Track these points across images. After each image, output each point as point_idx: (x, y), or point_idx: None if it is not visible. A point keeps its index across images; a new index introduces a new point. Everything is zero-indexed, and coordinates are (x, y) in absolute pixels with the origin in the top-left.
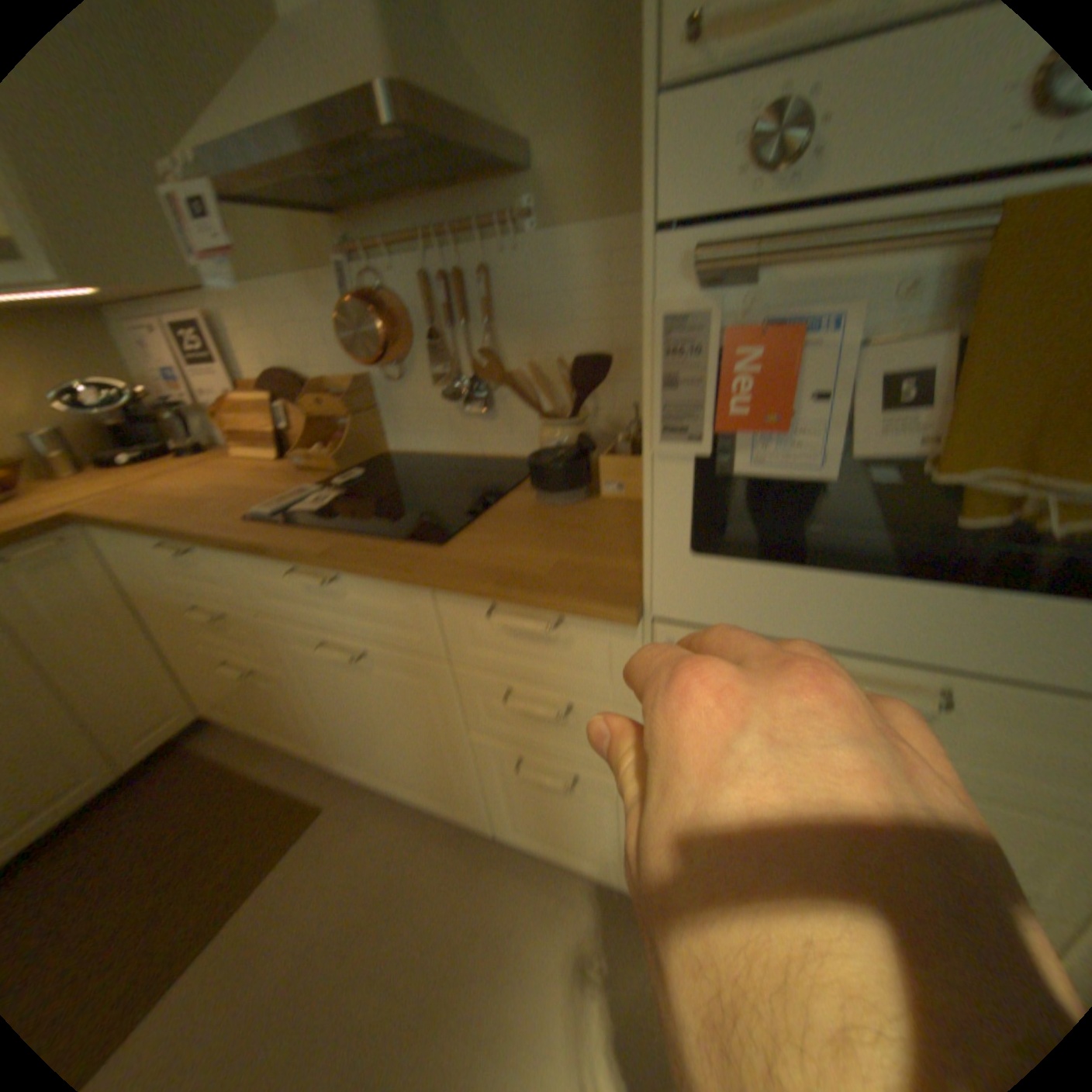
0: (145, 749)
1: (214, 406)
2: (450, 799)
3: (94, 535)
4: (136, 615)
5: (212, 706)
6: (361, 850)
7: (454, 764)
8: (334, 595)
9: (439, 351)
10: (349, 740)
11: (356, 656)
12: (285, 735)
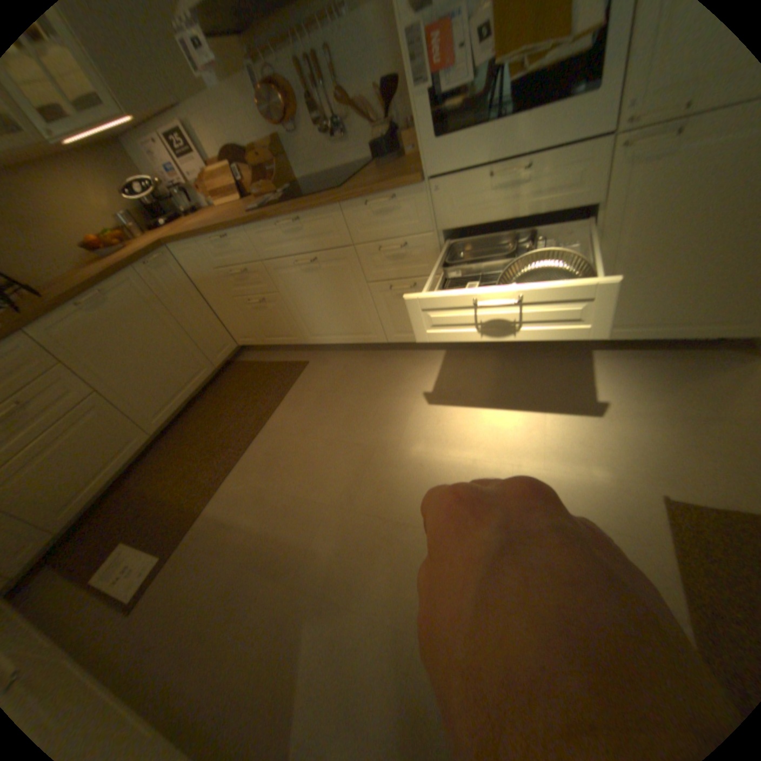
0: (223, 356)
1: (196, 179)
2: (366, 325)
3: (175, 245)
4: (201, 289)
5: (246, 330)
6: (332, 365)
7: (364, 303)
8: (298, 227)
9: (310, 104)
10: (316, 314)
11: (313, 257)
12: (285, 329)
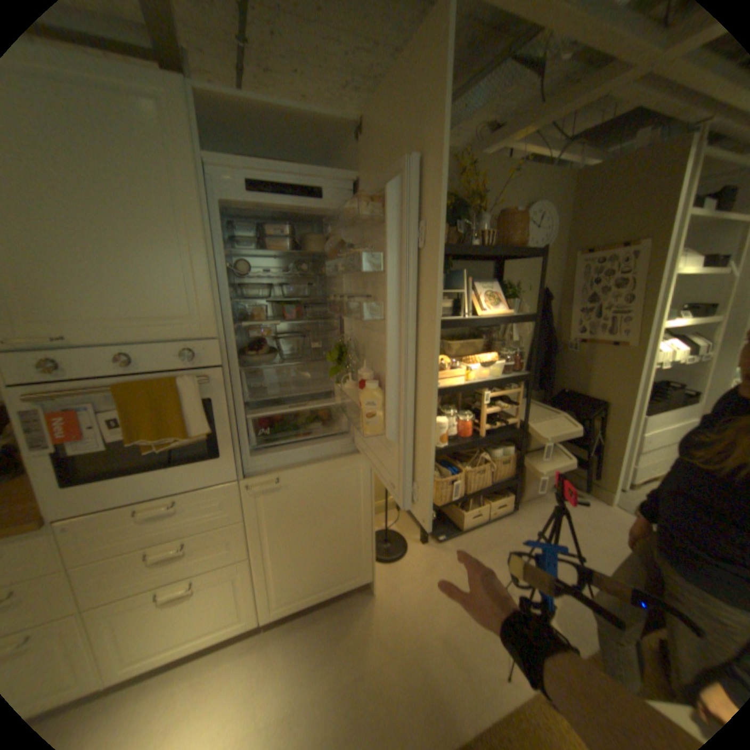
0: None
1: None
2: None
3: None
4: None
5: None
6: None
7: None
8: None
9: None
10: None
11: None
12: None
